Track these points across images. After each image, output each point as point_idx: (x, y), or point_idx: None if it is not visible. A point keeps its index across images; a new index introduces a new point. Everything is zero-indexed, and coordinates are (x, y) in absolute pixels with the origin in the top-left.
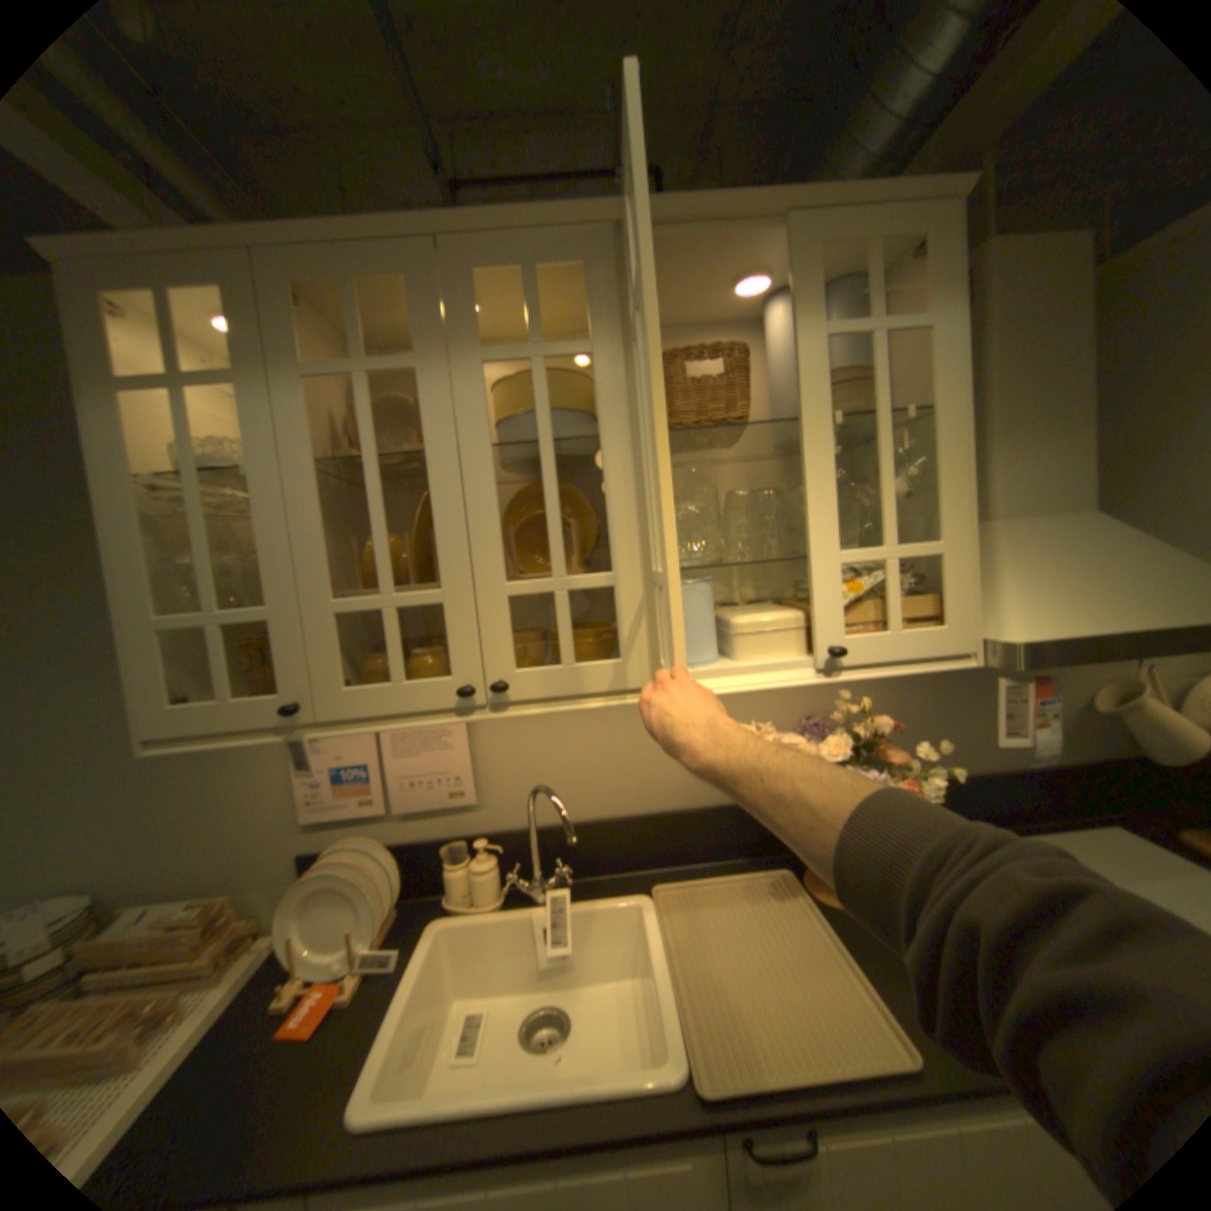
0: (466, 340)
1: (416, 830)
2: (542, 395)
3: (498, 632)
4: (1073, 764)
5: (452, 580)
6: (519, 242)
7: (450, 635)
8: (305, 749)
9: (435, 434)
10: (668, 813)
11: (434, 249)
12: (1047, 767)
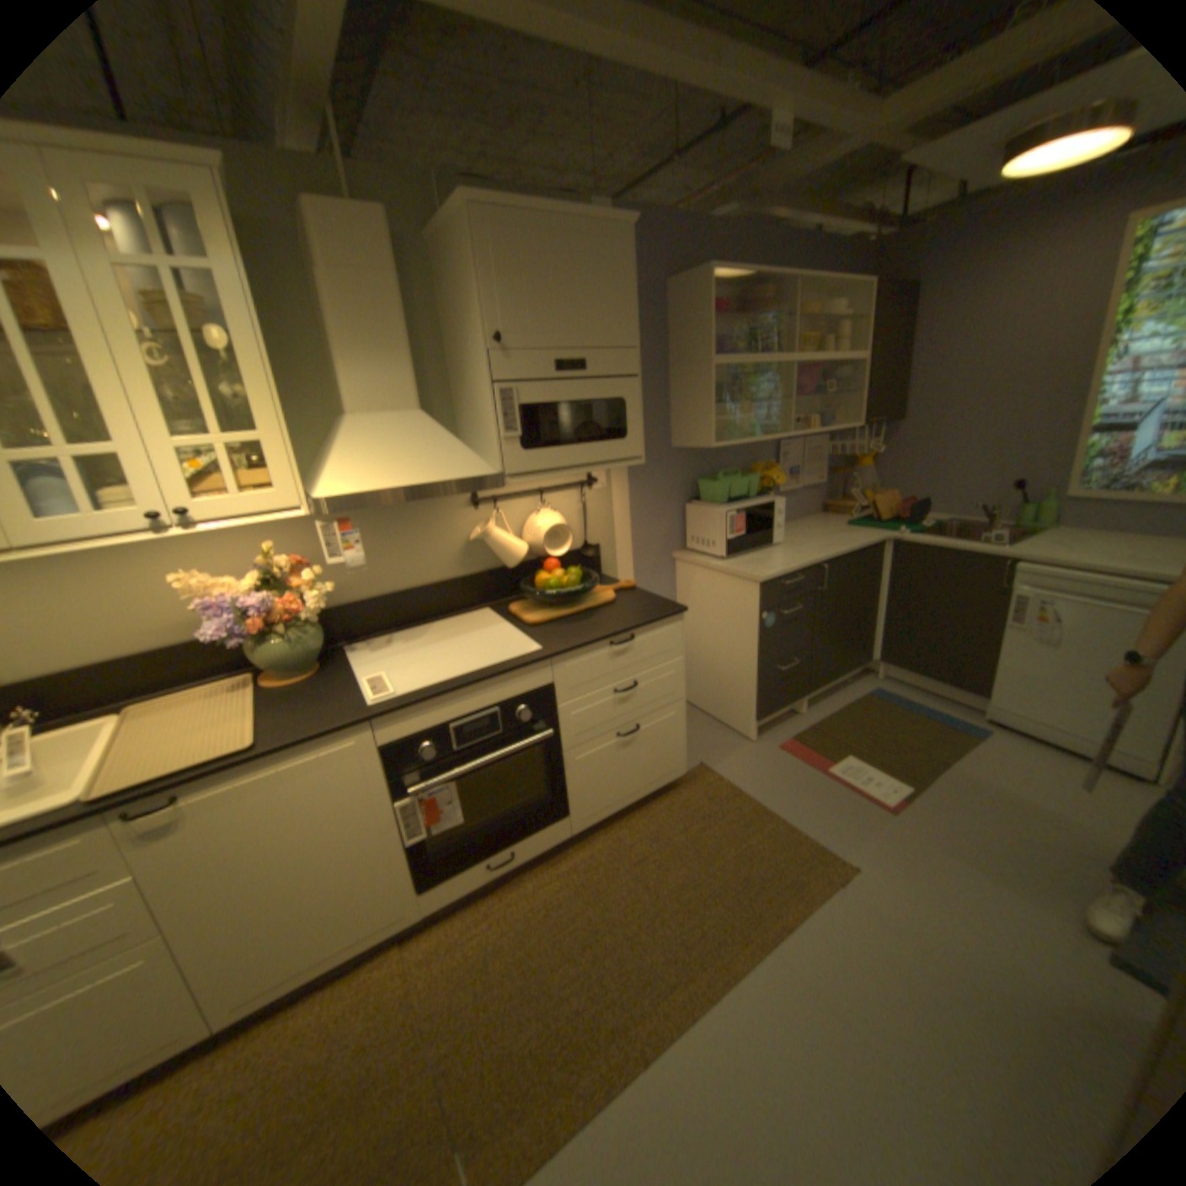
0: None
1: None
2: None
3: None
4: (465, 574)
5: None
6: None
7: None
8: None
9: None
10: (140, 653)
11: None
12: (449, 578)
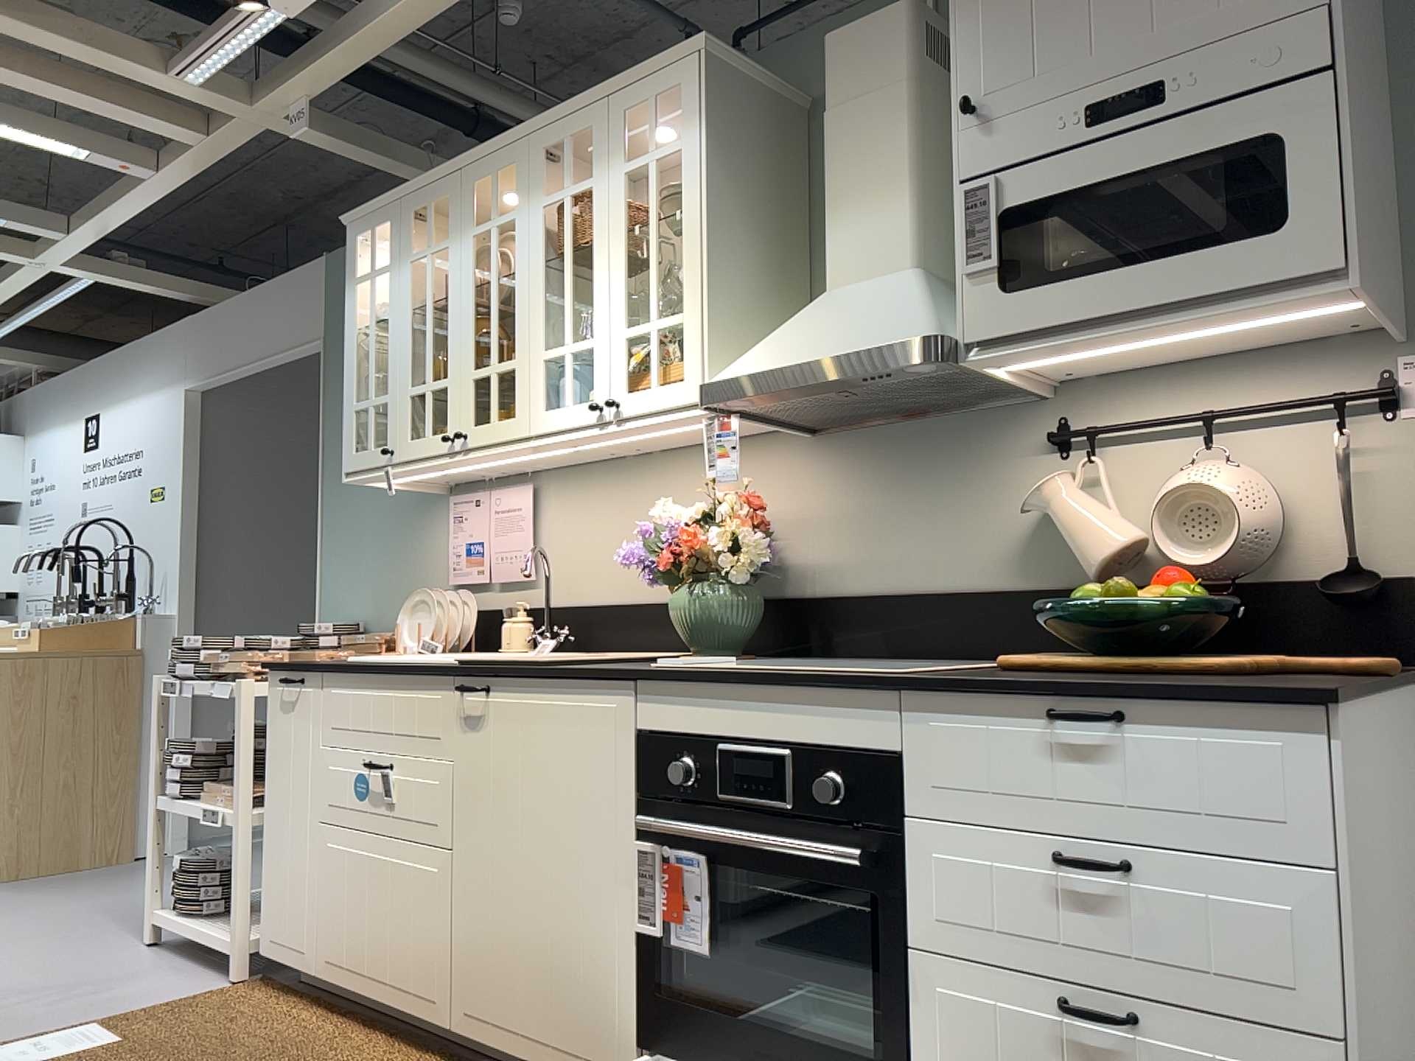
0: (467, 226)
1: (503, 600)
2: (493, 251)
3: (465, 402)
4: (1023, 586)
5: (450, 371)
6: (491, 163)
7: (448, 406)
8: (454, 528)
9: (452, 284)
10: (647, 604)
11: (460, 178)
12: (991, 587)
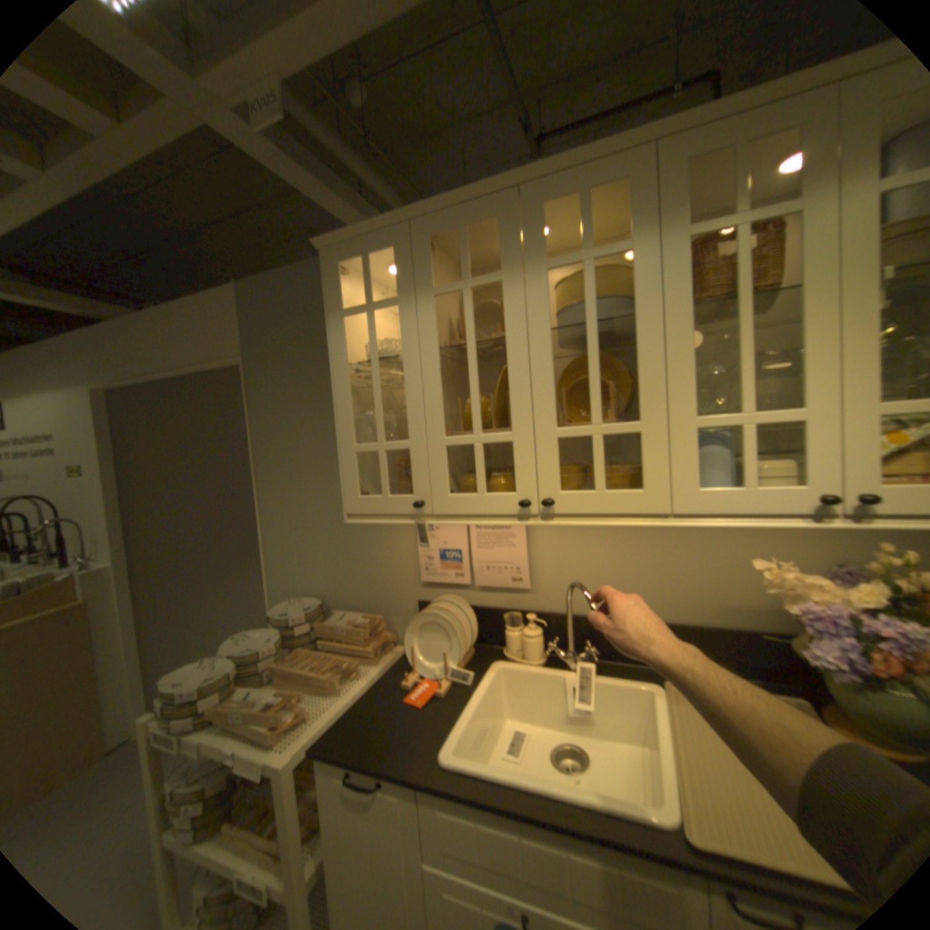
0: (535, 256)
1: (488, 599)
2: (589, 288)
3: (548, 464)
4: None
5: (518, 426)
6: (577, 176)
7: (515, 464)
8: (425, 535)
9: (511, 325)
10: (685, 627)
11: (517, 195)
12: None
